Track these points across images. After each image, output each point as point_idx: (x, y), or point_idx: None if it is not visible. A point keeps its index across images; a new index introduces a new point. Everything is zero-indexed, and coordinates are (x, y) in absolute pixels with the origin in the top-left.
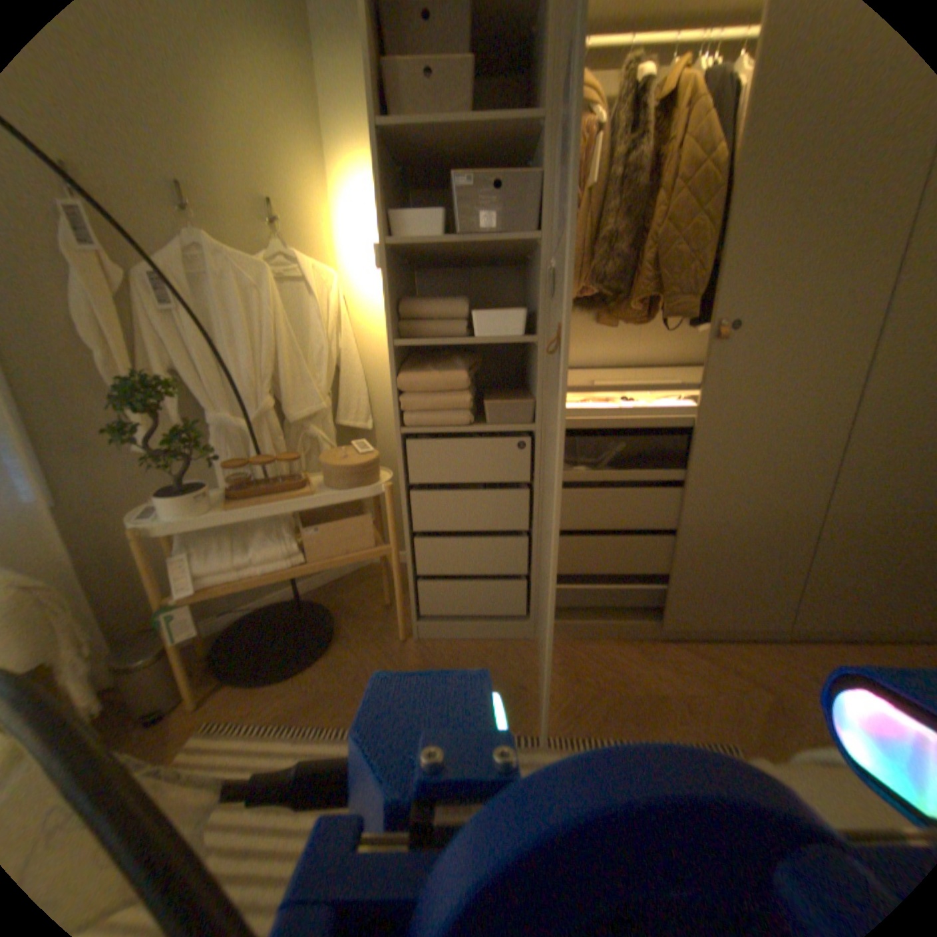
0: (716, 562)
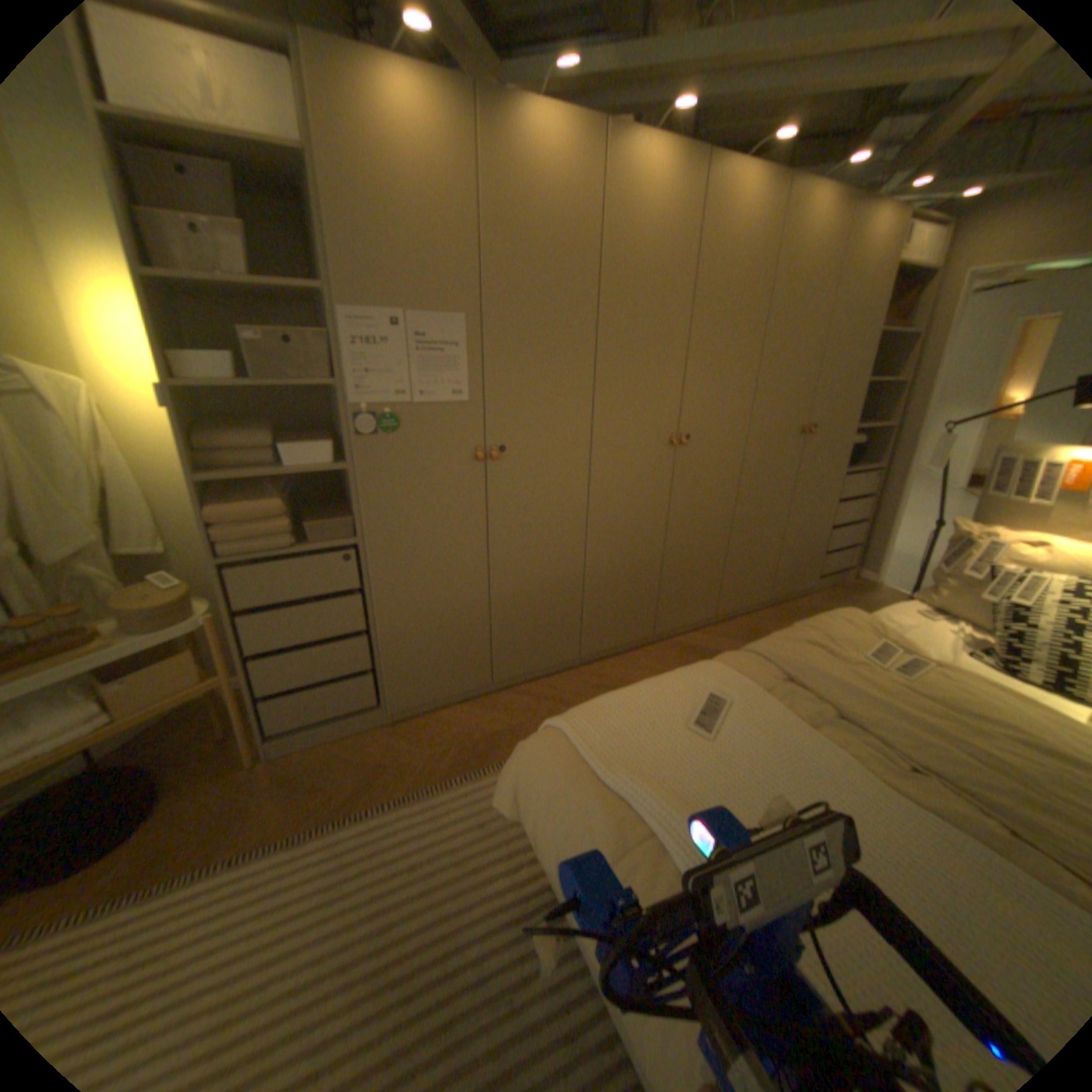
0: (524, 622)
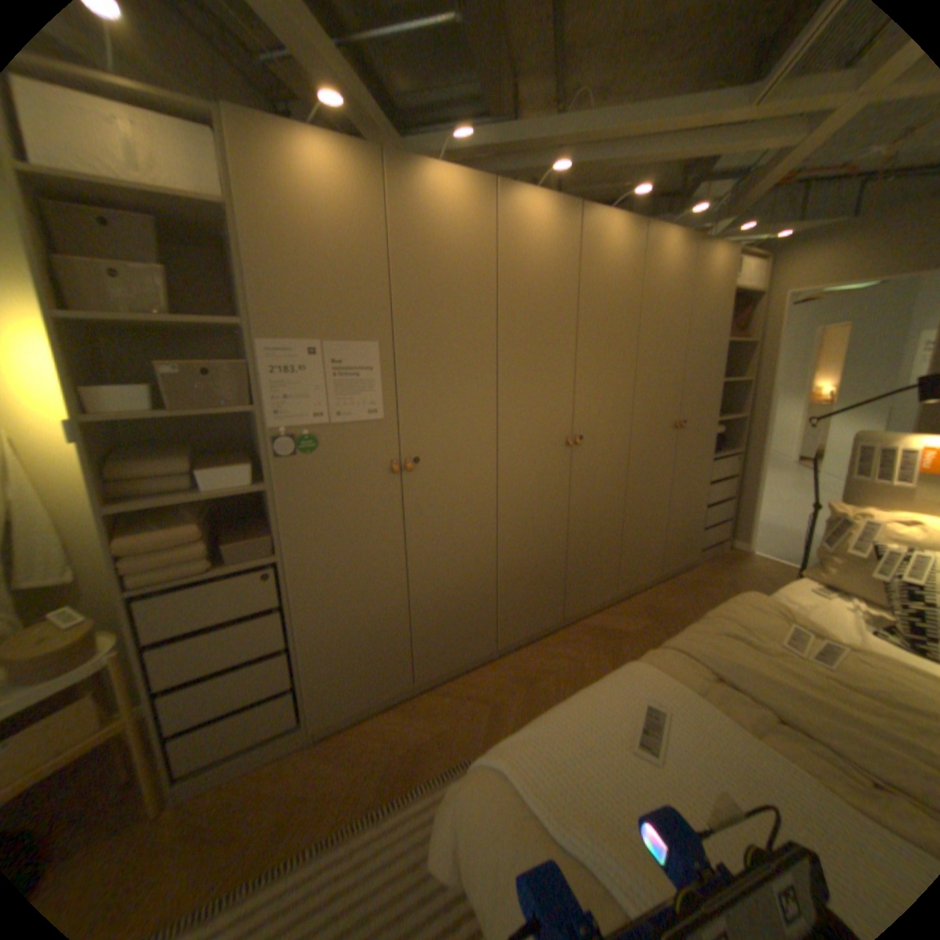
0: (443, 622)
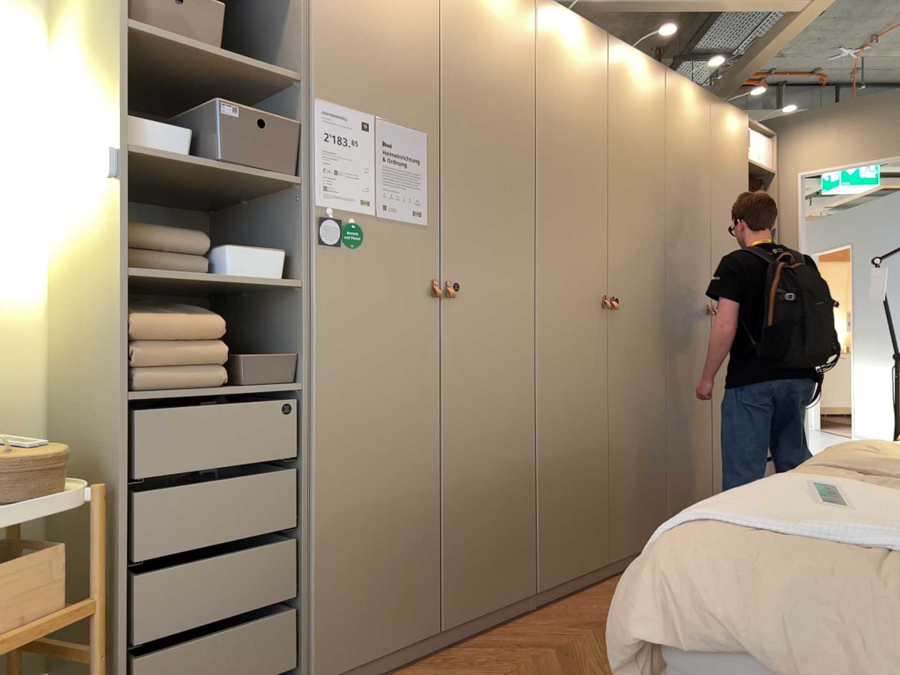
0: (477, 528)
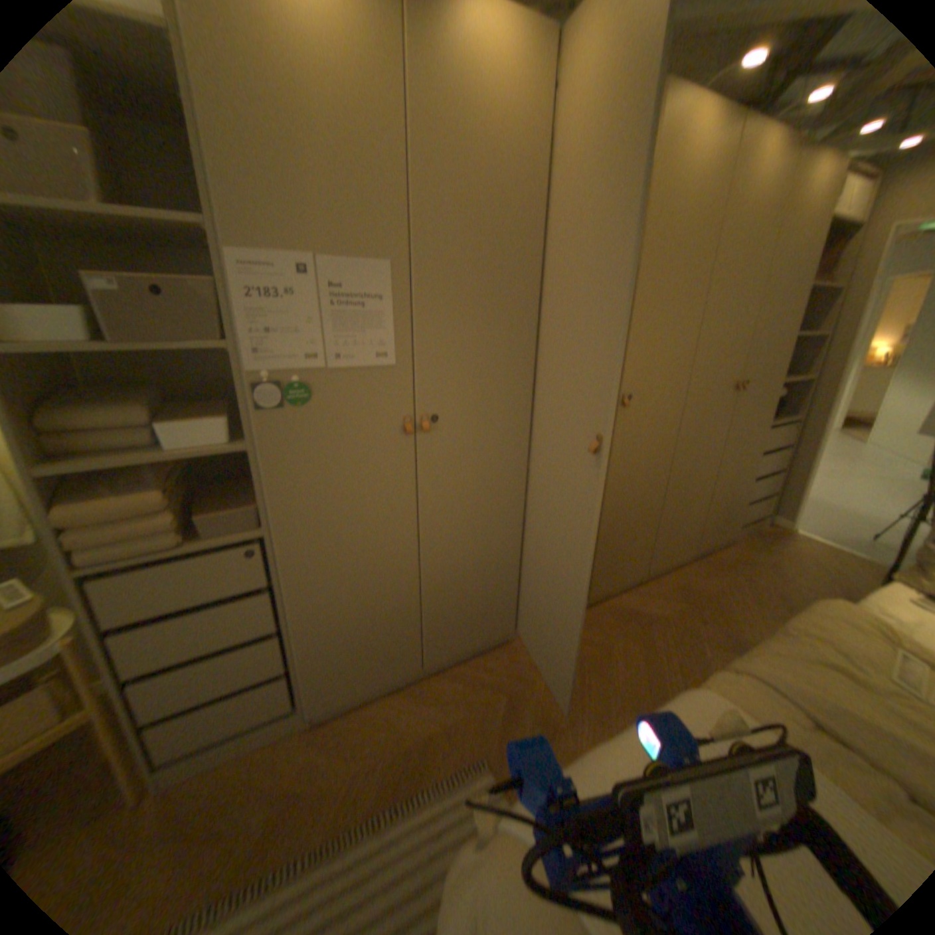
0: (457, 605)
